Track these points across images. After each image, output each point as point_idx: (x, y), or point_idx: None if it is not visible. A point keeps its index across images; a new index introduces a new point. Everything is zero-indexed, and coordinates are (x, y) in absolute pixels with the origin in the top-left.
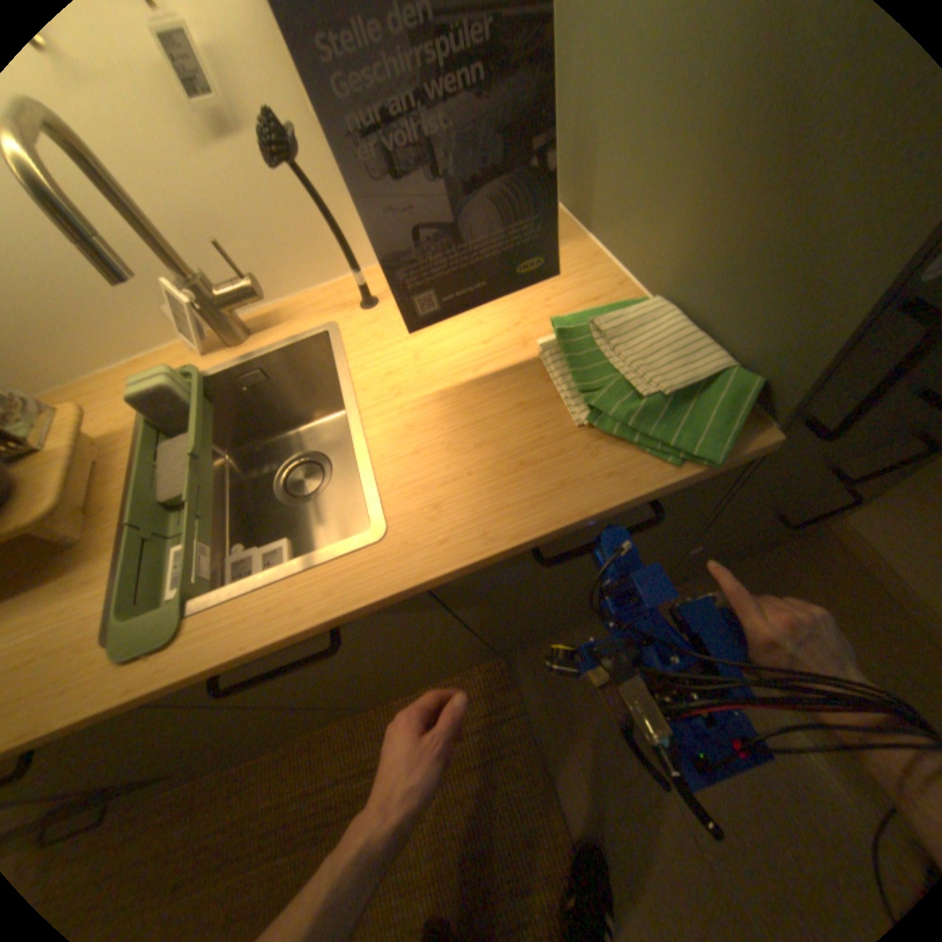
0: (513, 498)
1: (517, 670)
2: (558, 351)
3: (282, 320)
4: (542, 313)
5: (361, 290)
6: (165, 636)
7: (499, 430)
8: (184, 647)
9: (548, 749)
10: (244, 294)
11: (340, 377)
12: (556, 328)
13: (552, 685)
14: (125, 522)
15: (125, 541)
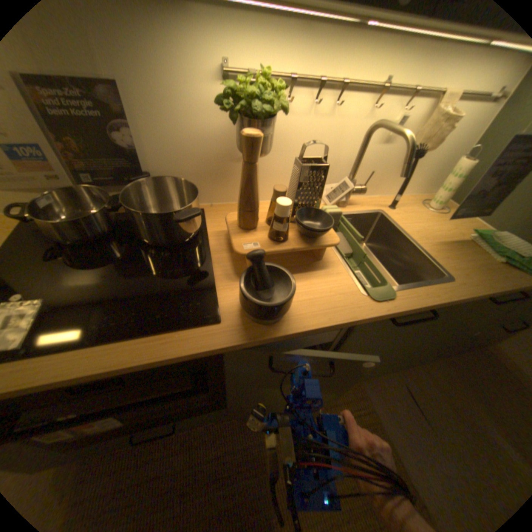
0: (492, 278)
1: (368, 391)
2: (481, 239)
3: (356, 204)
4: (463, 227)
5: (394, 202)
6: (394, 295)
7: (473, 258)
8: (400, 301)
9: (389, 431)
10: (363, 191)
11: (398, 228)
12: (476, 232)
13: (386, 400)
14: (343, 256)
15: (346, 263)
